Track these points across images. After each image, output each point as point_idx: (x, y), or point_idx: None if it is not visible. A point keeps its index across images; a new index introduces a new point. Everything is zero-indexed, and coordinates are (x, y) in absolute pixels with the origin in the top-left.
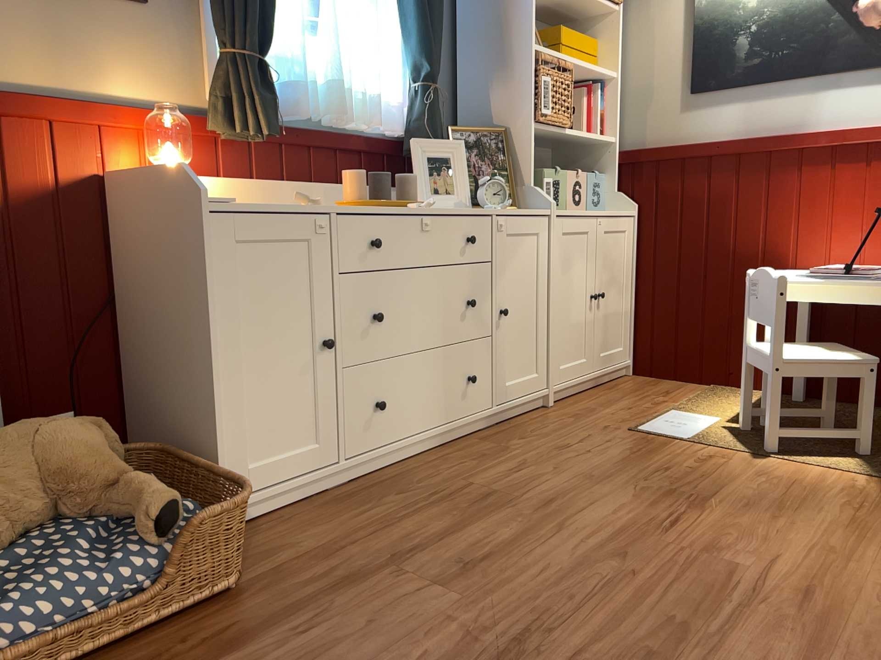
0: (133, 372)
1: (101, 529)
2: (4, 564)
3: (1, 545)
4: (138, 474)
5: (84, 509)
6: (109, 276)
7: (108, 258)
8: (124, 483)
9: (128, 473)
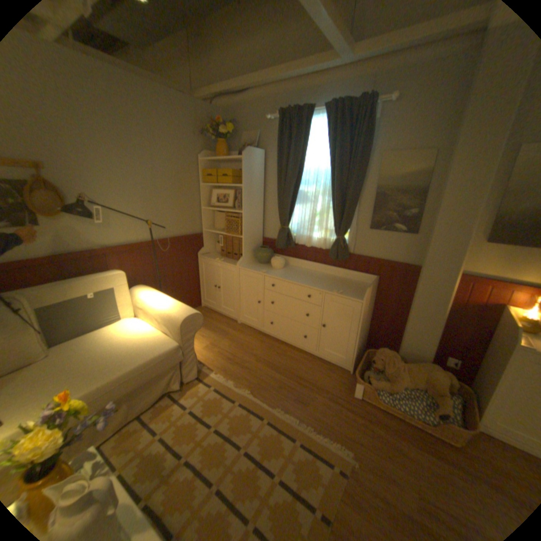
0: (484, 365)
1: (432, 404)
2: (409, 393)
3: (410, 389)
4: (449, 400)
5: (433, 396)
6: (492, 333)
7: (495, 329)
8: (444, 399)
9: (449, 397)
